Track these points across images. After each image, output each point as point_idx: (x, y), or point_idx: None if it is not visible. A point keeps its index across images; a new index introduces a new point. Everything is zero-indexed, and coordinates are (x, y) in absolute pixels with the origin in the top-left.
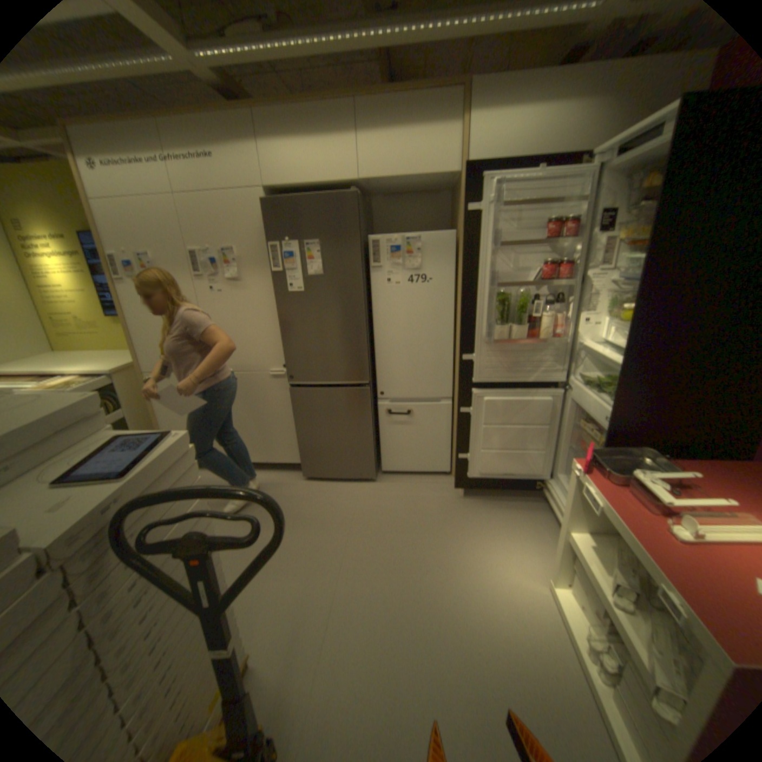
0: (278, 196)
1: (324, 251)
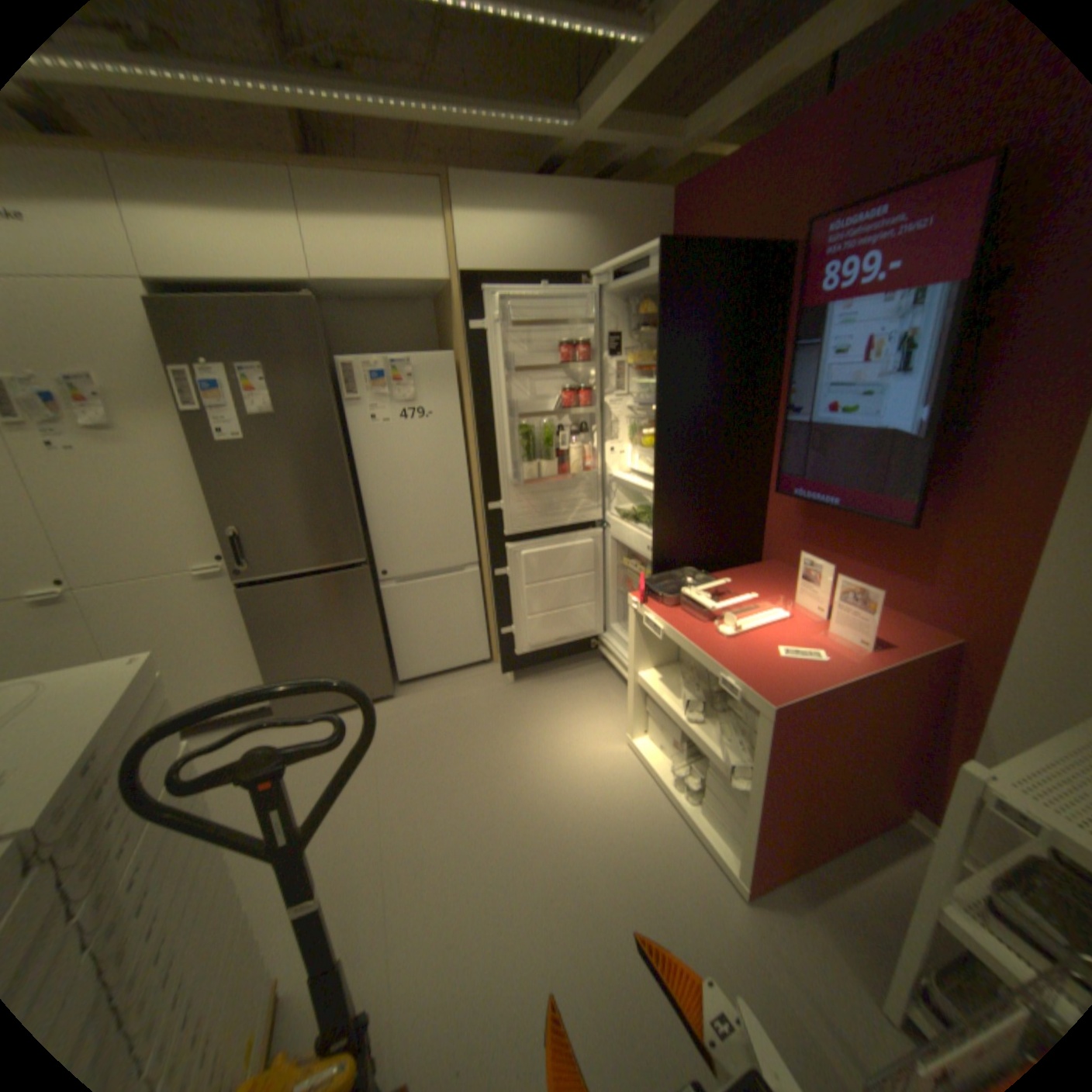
0: (178, 296)
1: (272, 379)
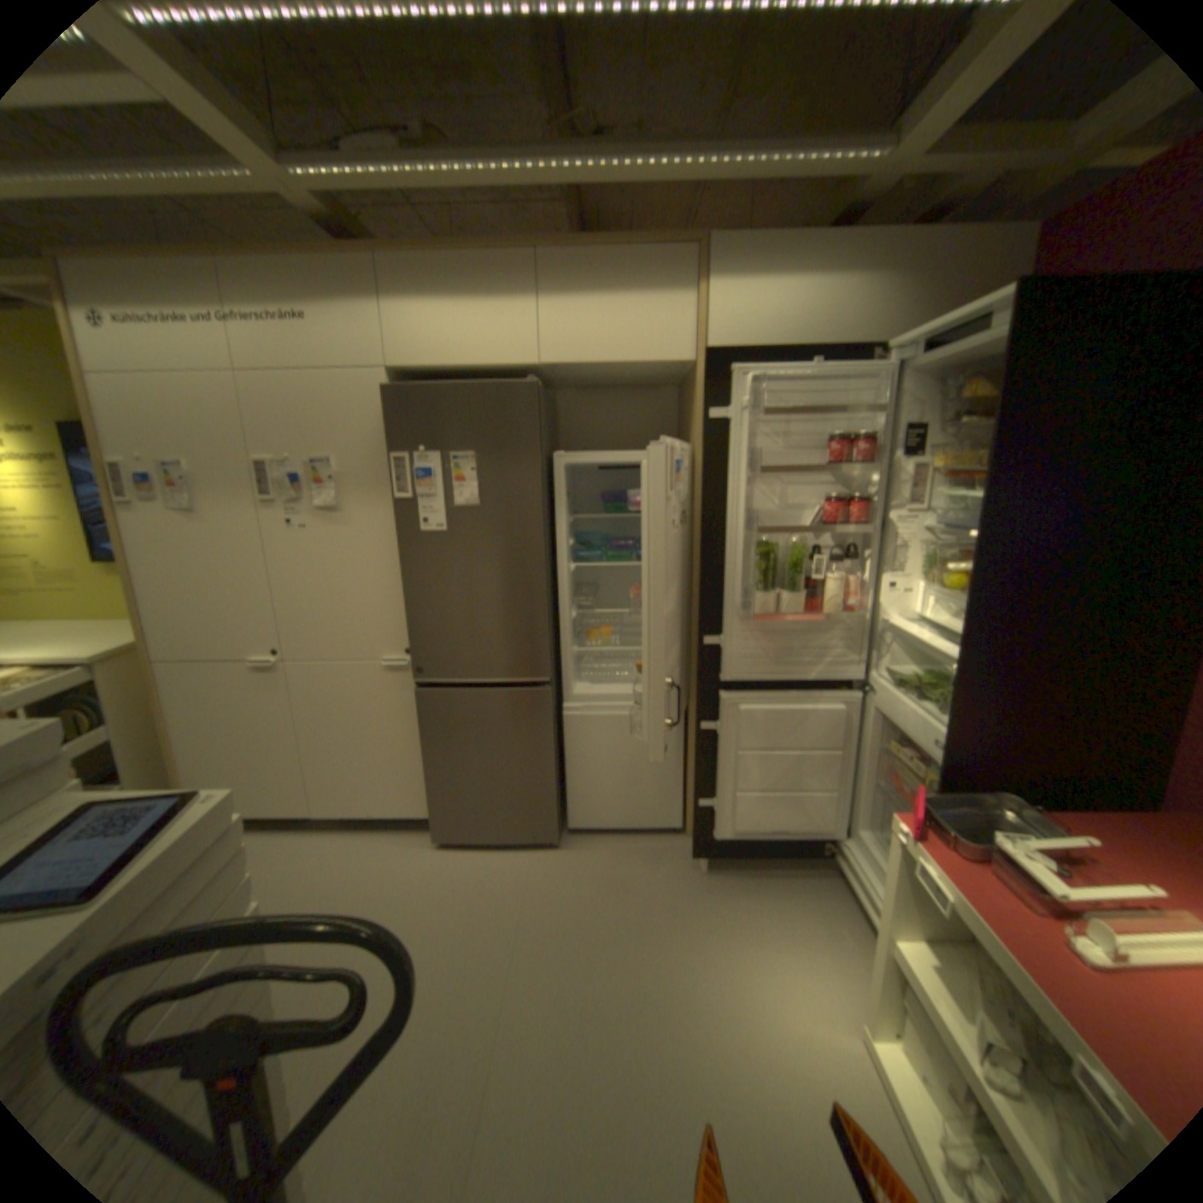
0: (411, 384)
1: (484, 470)
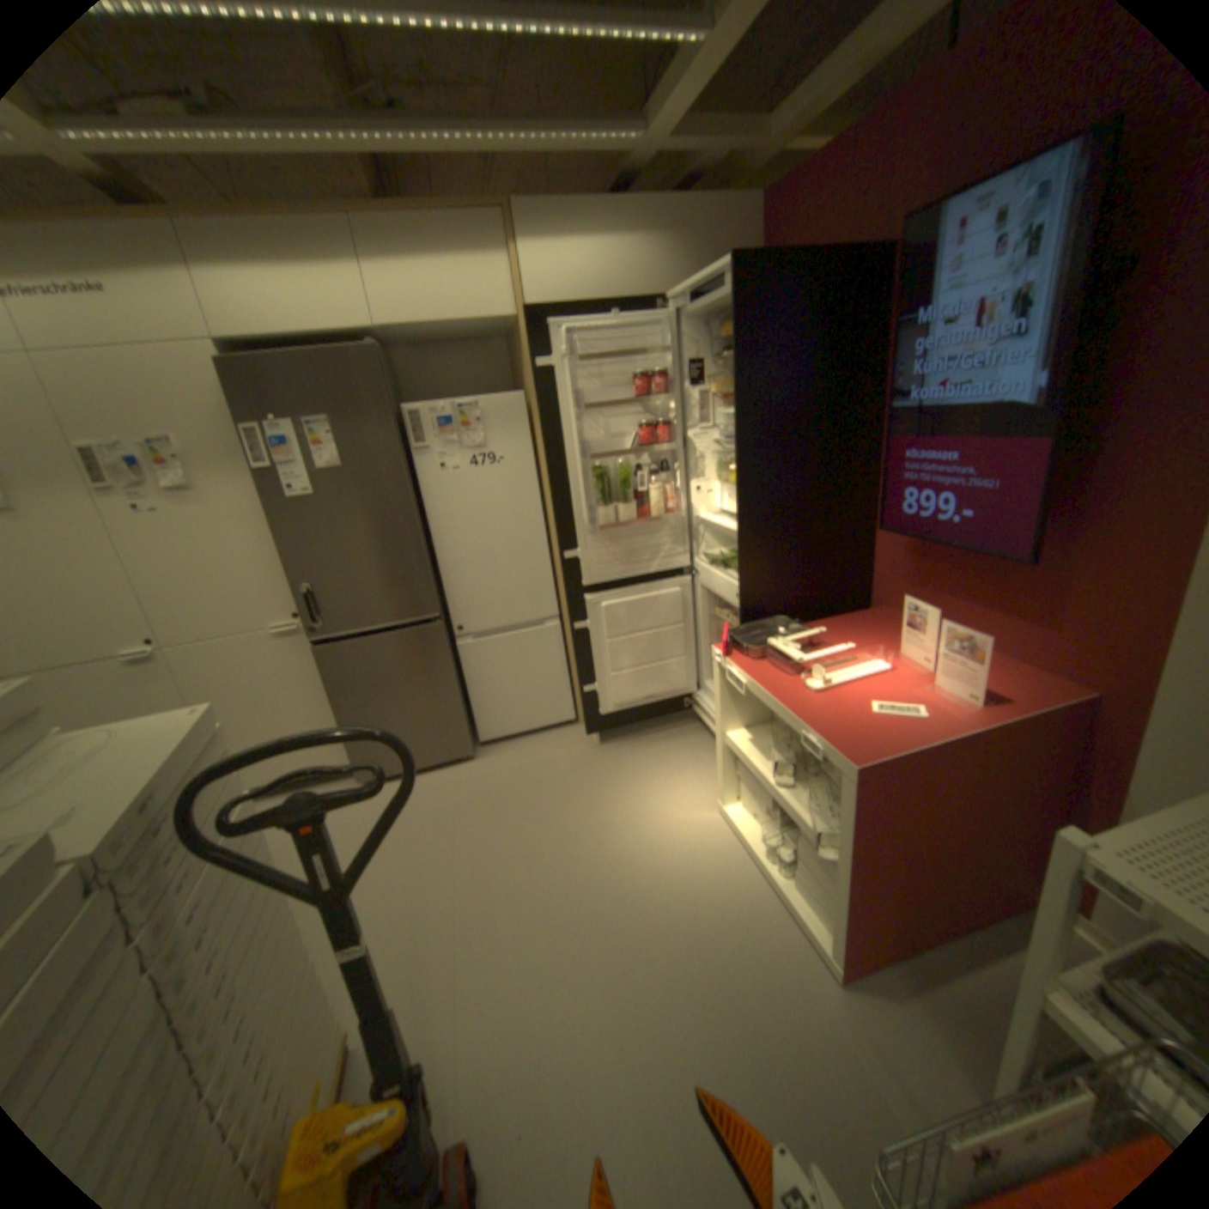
0: (246, 354)
1: (340, 432)
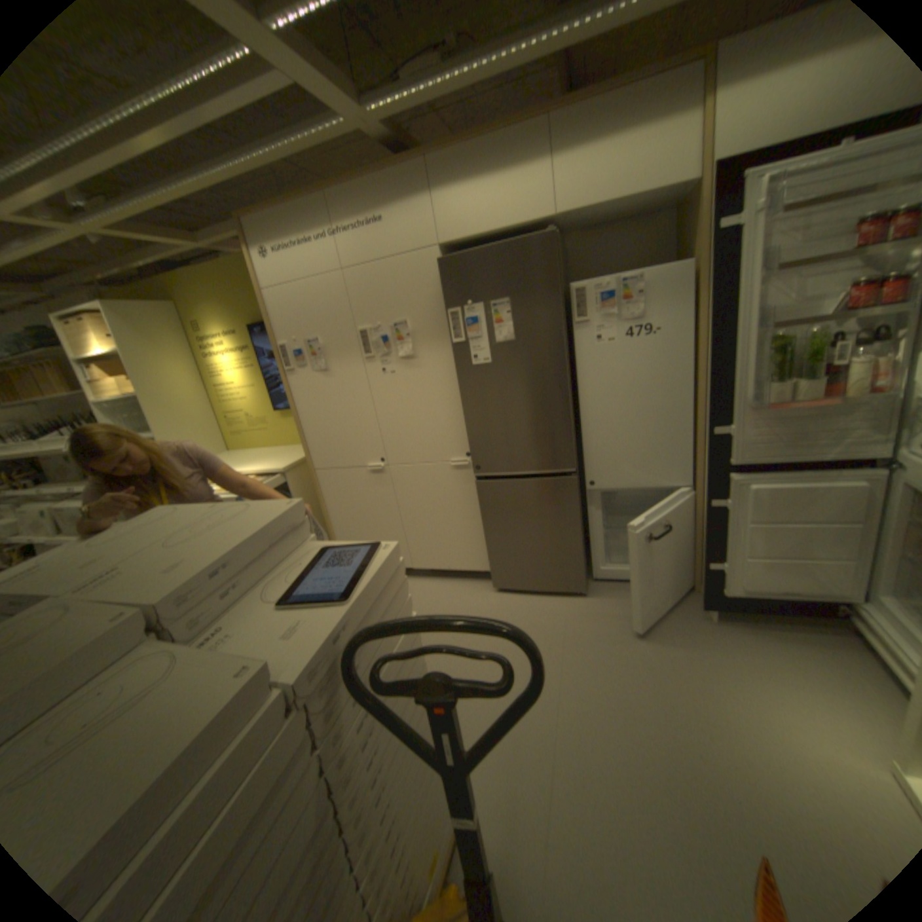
0: (457, 253)
1: (516, 311)
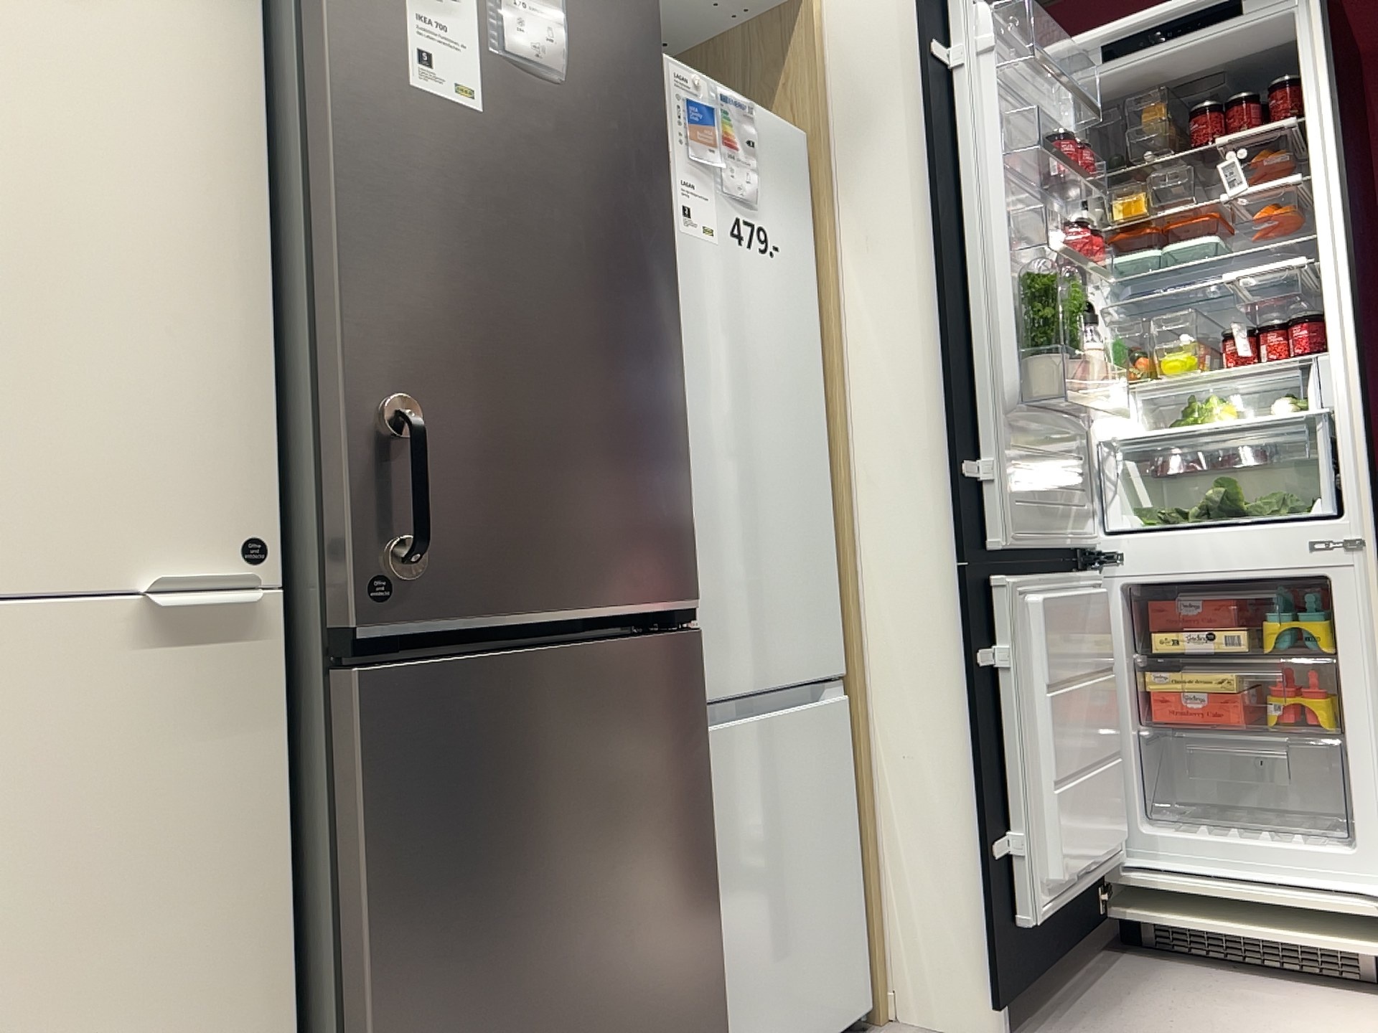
0: None
1: None
